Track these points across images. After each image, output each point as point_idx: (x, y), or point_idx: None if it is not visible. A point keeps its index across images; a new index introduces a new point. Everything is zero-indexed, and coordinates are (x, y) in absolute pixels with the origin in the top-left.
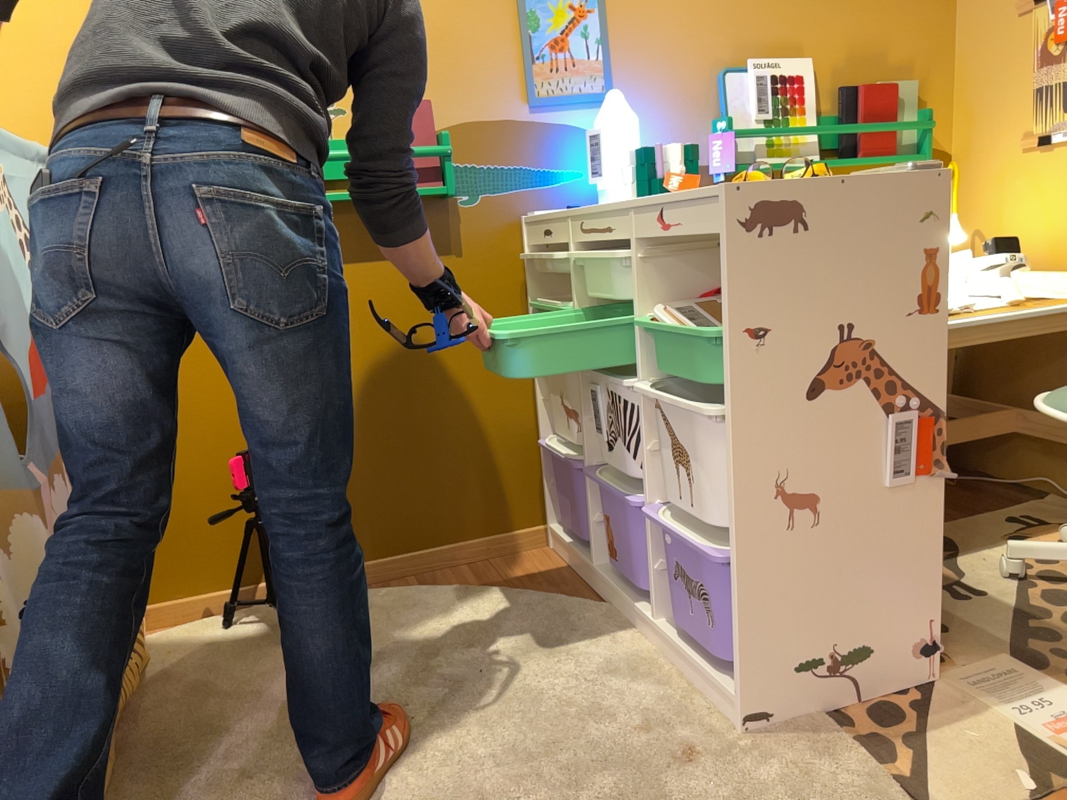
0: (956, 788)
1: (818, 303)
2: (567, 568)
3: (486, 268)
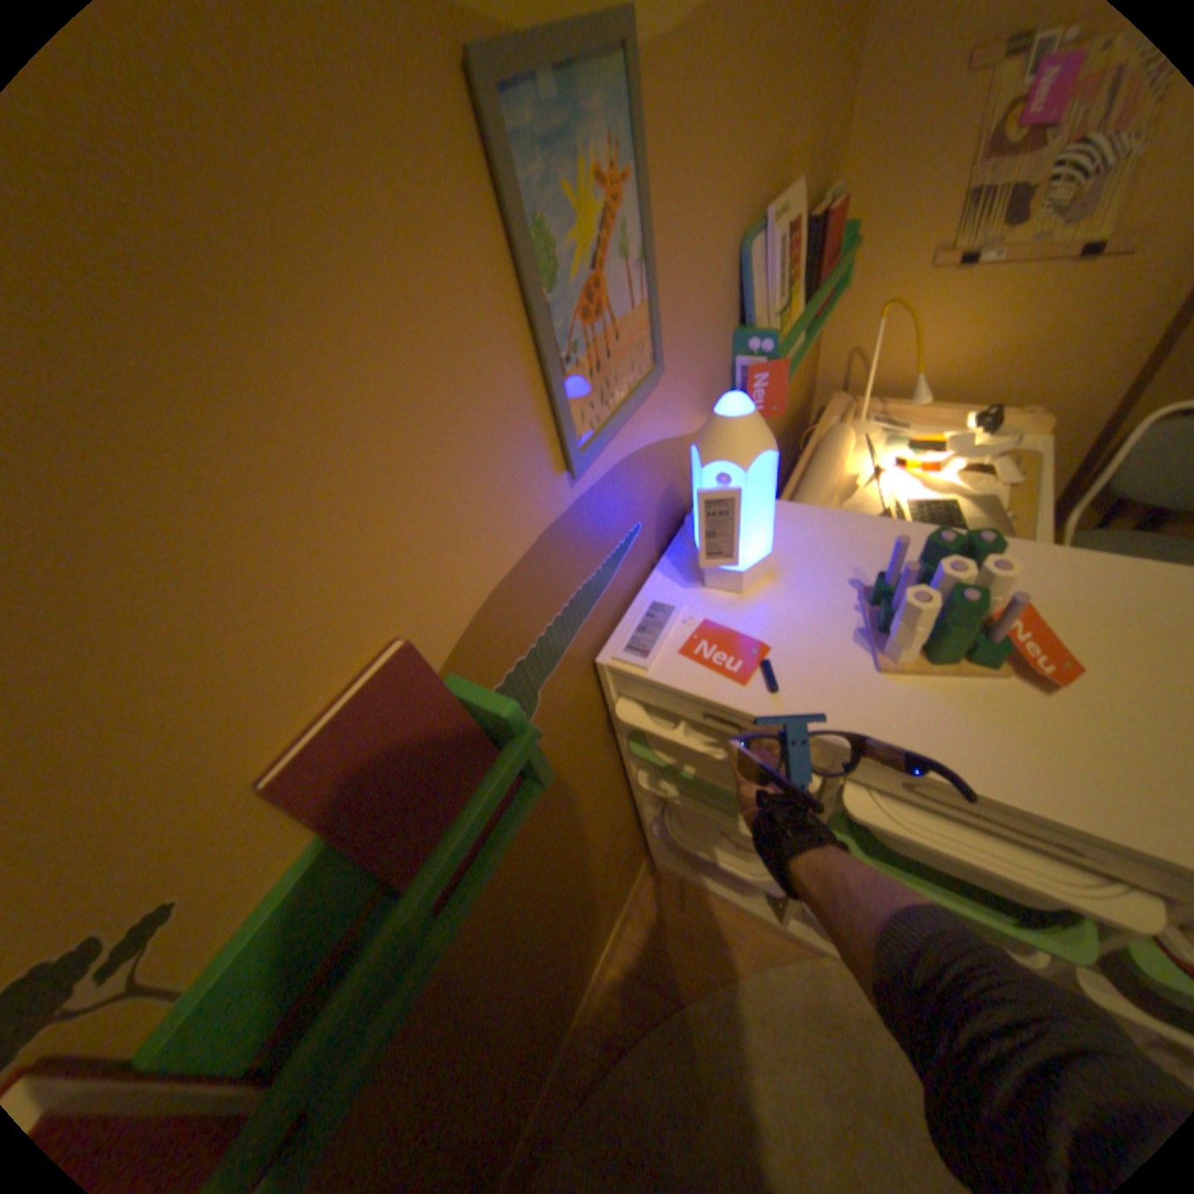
0: None
1: None
2: (714, 902)
3: (570, 760)
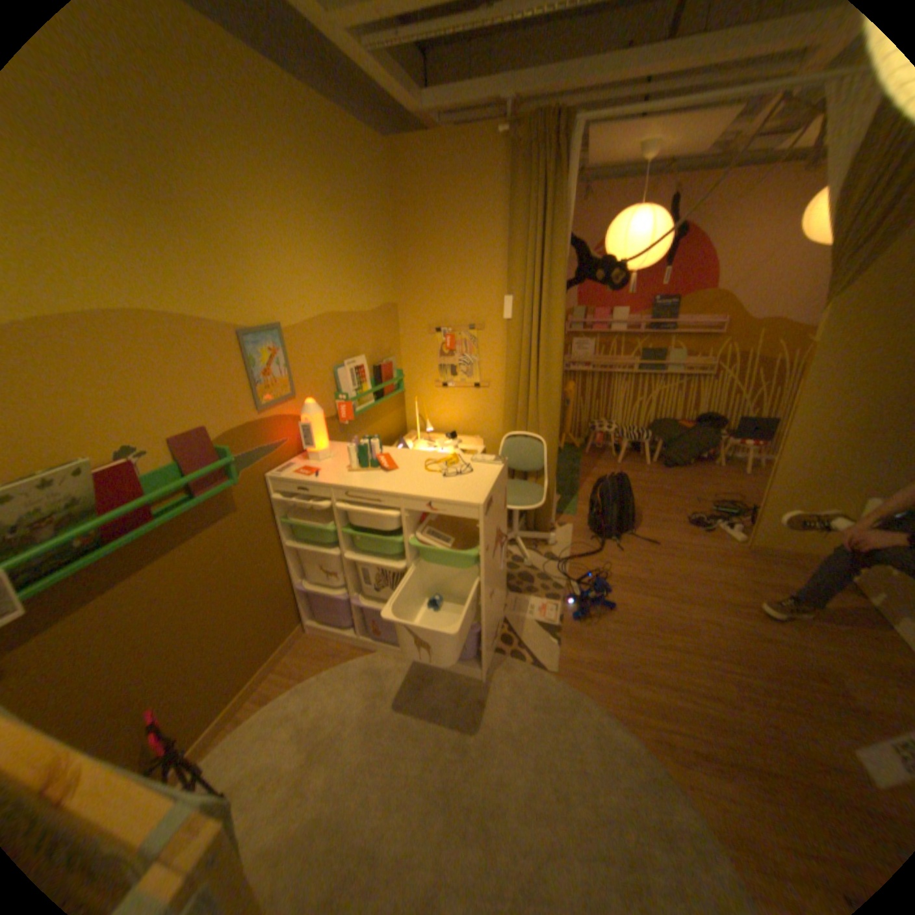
0: (542, 653)
1: (494, 524)
2: (331, 642)
3: (252, 512)
